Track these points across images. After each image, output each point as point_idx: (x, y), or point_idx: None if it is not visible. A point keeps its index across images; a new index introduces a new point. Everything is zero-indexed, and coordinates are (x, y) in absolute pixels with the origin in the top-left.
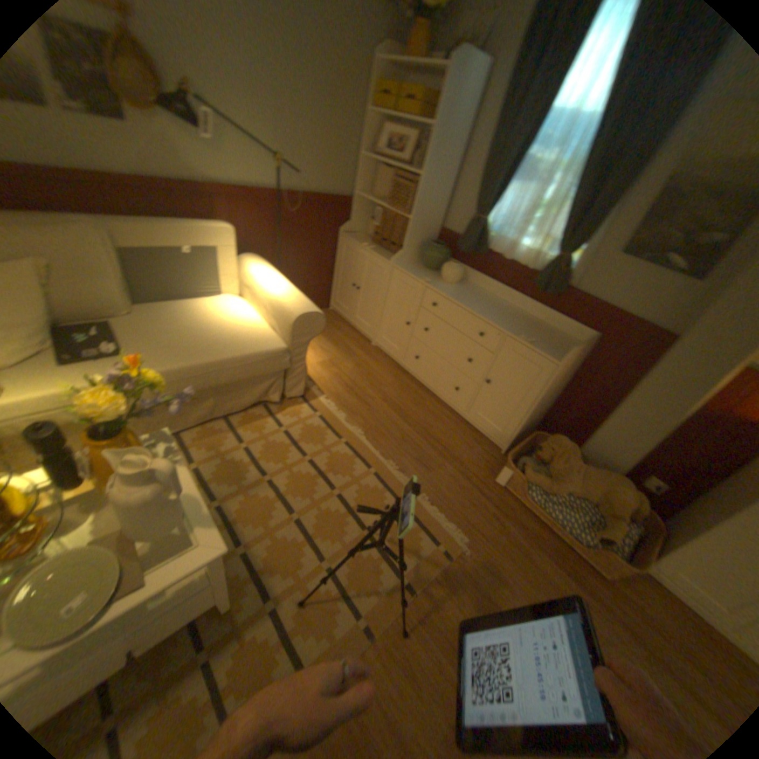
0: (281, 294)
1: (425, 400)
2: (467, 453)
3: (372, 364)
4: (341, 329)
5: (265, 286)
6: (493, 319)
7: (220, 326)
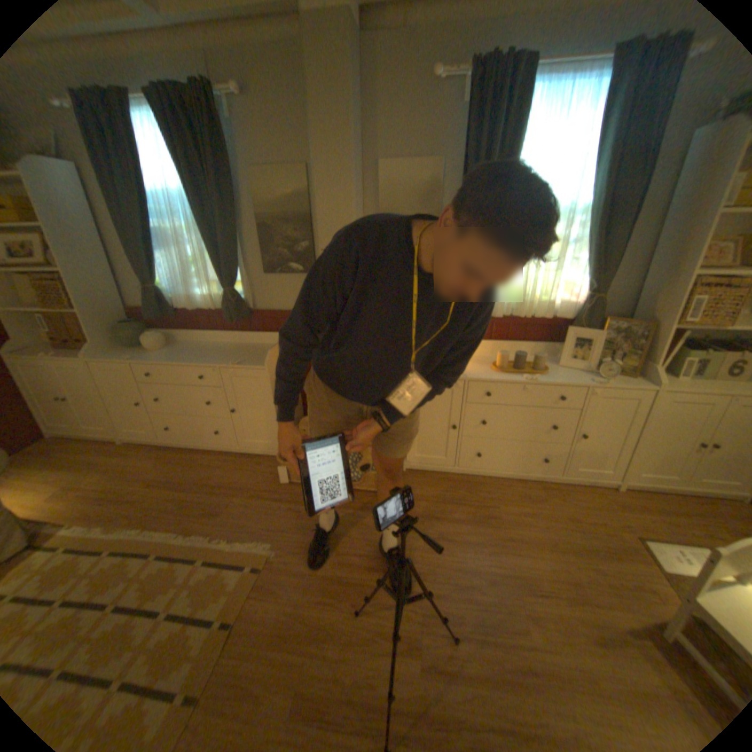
0: None
1: (196, 460)
2: (250, 478)
3: (123, 461)
4: (70, 449)
5: None
6: (203, 360)
7: None
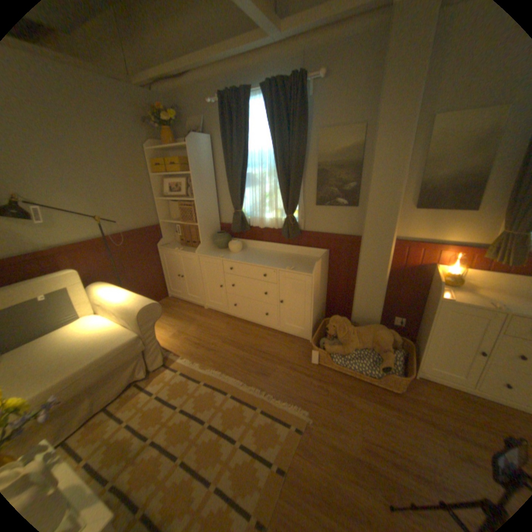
0: (123, 300)
1: (251, 330)
2: (288, 353)
3: (208, 320)
4: (181, 306)
5: (110, 299)
6: (267, 263)
7: (80, 340)
